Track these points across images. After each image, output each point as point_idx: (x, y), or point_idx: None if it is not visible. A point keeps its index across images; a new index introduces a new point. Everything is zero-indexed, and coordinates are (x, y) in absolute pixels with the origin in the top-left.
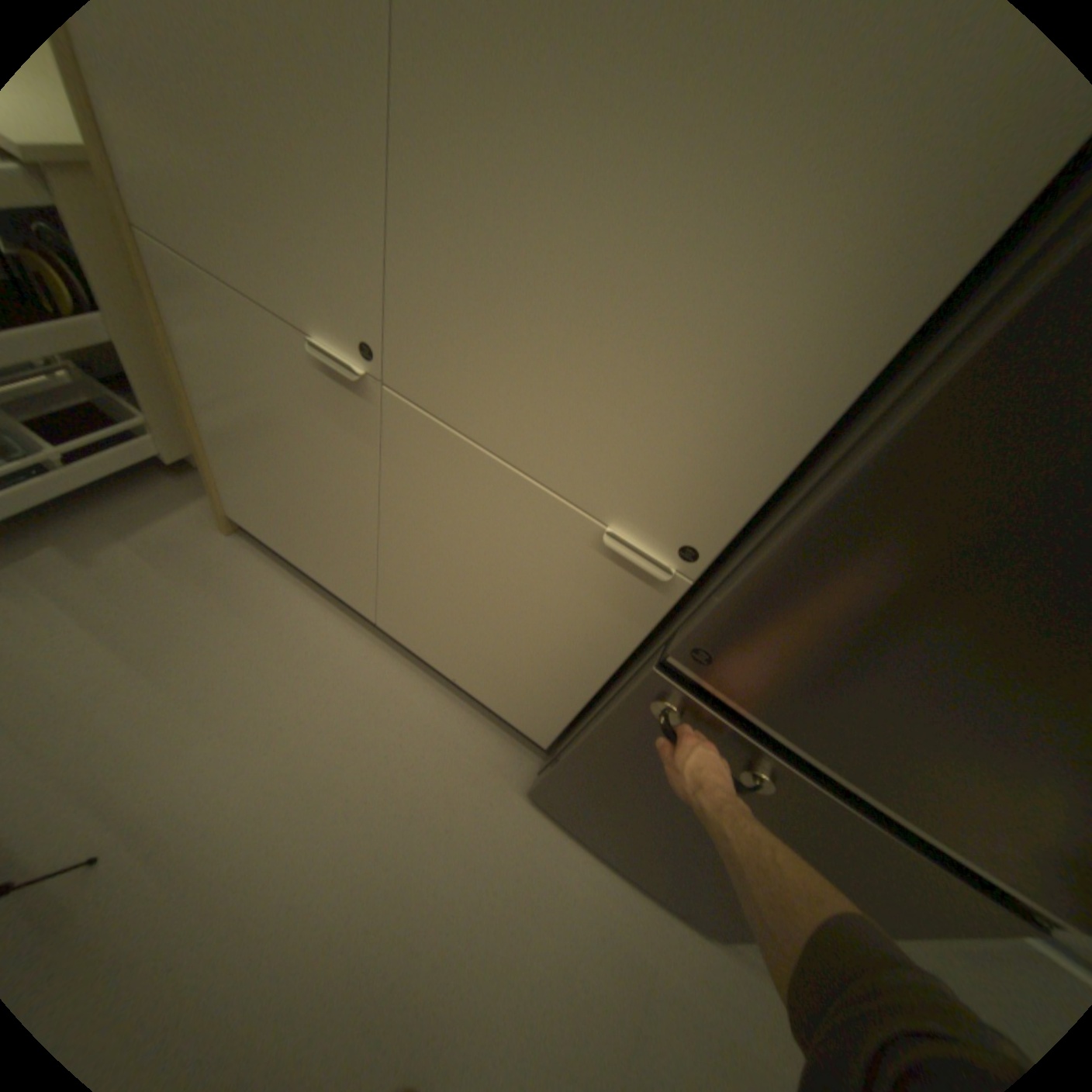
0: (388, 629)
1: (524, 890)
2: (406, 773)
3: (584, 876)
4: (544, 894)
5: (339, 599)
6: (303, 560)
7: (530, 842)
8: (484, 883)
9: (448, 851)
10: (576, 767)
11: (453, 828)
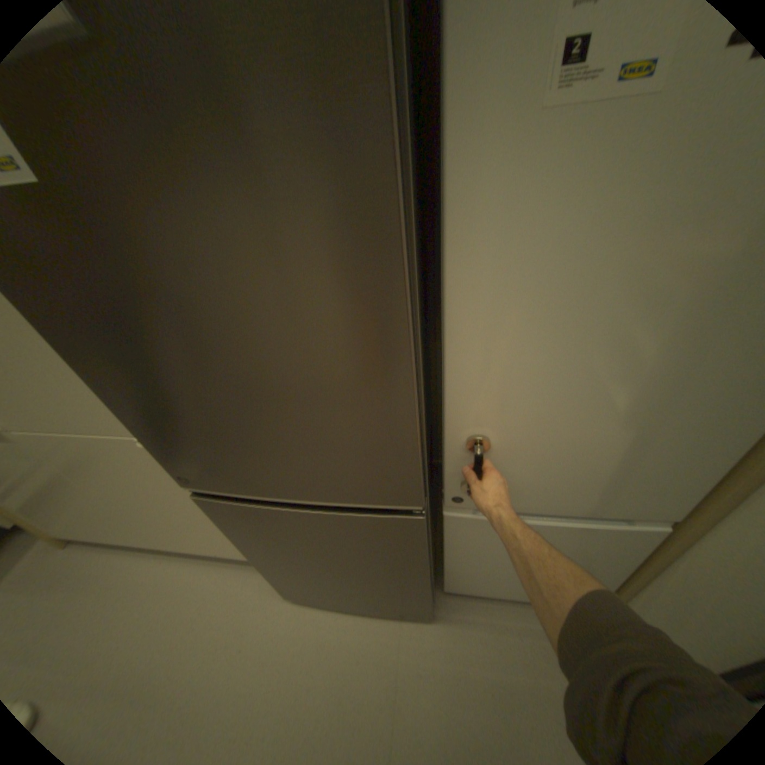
0: (164, 549)
1: (295, 661)
2: (203, 631)
3: (334, 630)
4: (309, 656)
5: (141, 547)
6: (98, 538)
7: (294, 628)
8: (268, 671)
9: (240, 664)
10: (261, 568)
11: (241, 647)
